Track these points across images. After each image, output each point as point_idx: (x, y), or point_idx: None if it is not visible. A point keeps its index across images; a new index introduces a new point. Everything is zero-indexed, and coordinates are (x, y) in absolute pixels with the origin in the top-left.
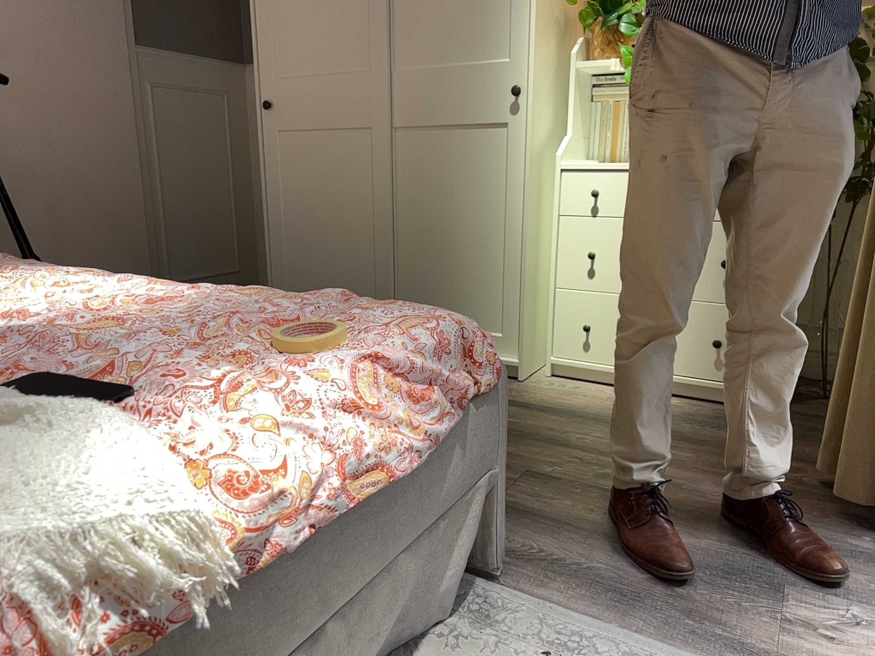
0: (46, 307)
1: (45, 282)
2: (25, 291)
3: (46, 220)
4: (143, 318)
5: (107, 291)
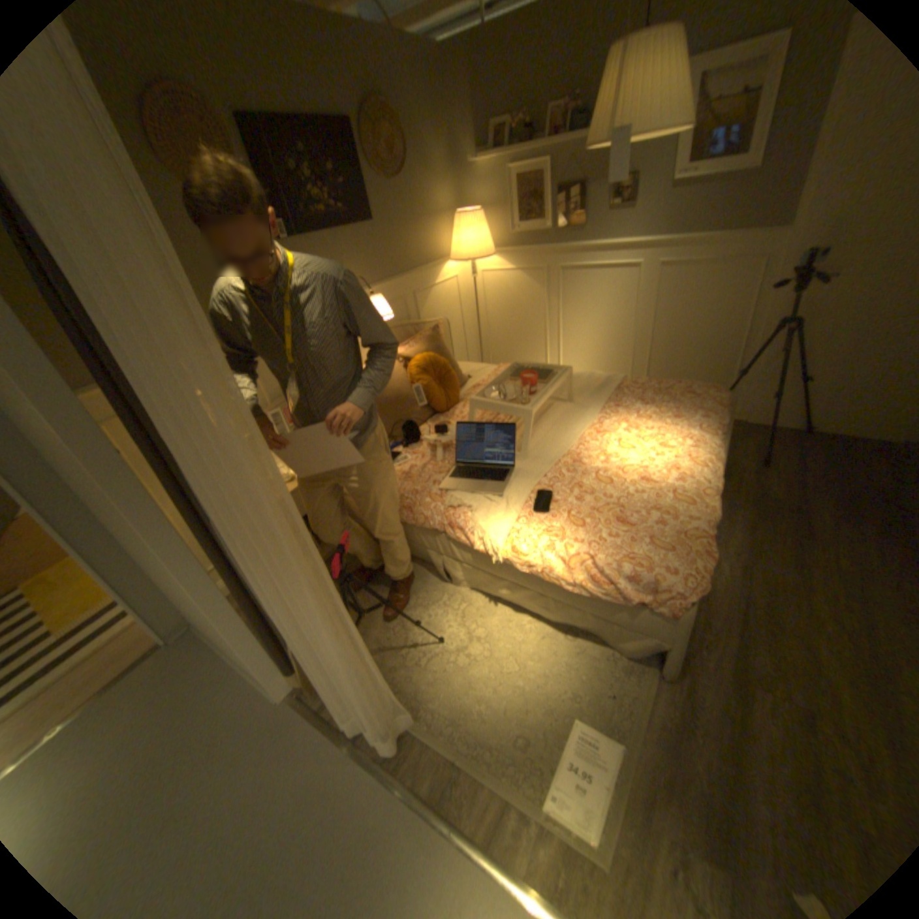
0: (643, 453)
1: (683, 433)
2: (654, 440)
3: (841, 353)
4: (637, 482)
5: (668, 458)
